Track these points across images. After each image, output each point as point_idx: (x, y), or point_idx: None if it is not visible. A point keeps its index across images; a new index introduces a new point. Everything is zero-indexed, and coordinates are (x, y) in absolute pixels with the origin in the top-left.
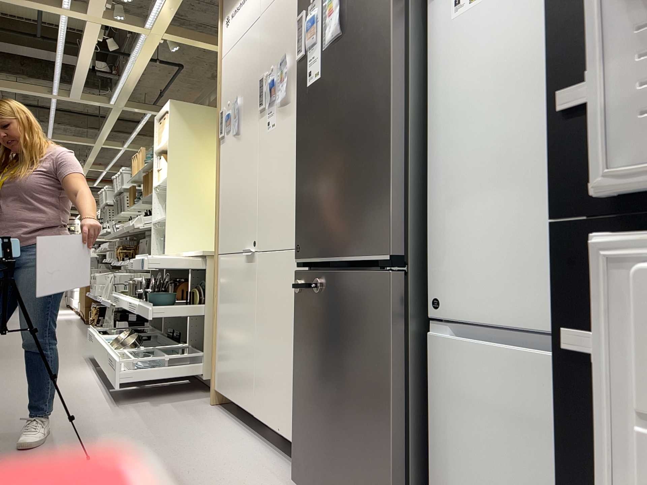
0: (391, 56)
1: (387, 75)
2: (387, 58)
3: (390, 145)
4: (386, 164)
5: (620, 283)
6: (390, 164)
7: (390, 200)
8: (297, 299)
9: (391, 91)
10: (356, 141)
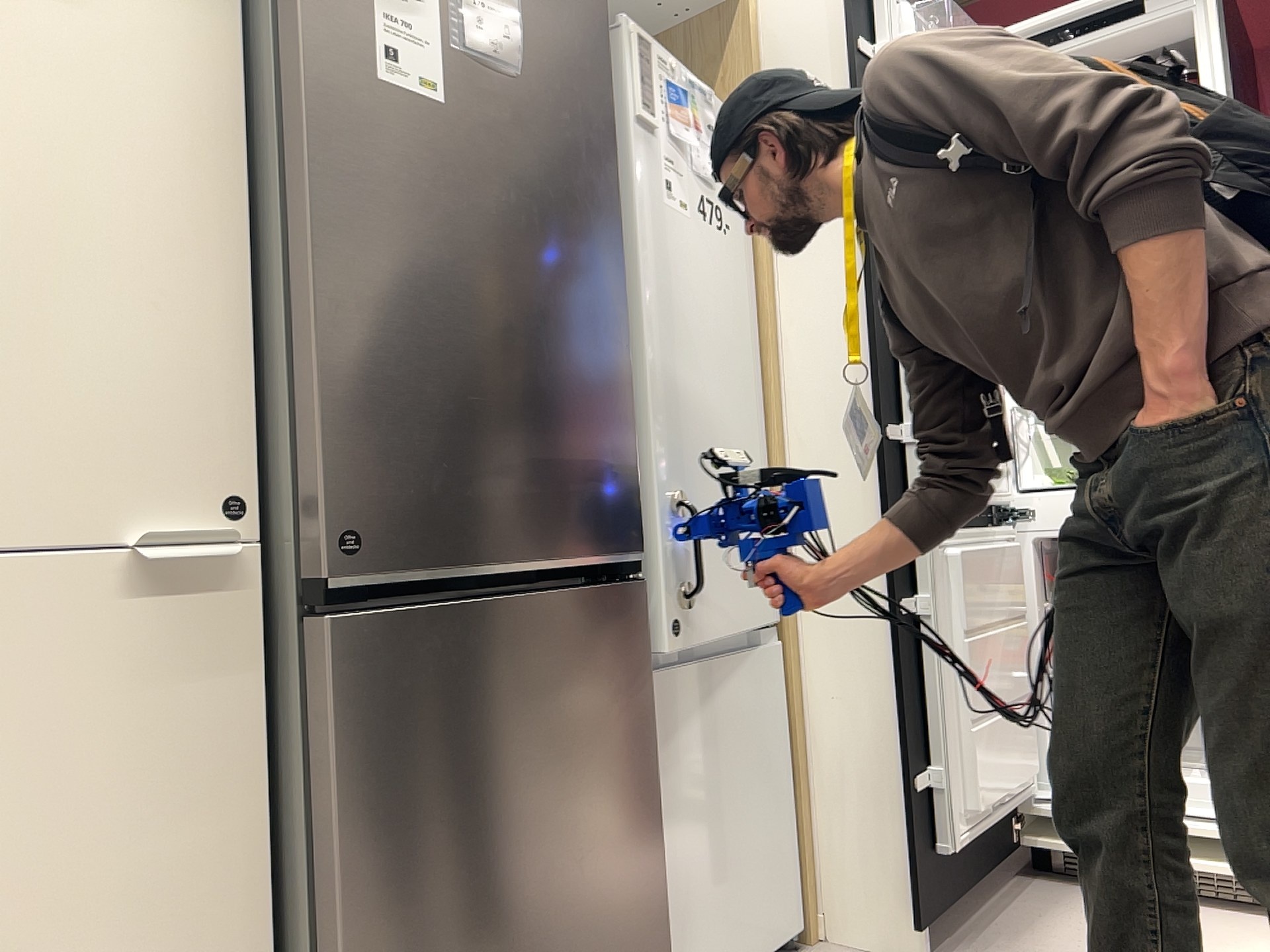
0: (620, 218)
1: (616, 245)
2: (614, 215)
3: (628, 367)
4: (624, 396)
5: (934, 556)
6: (630, 397)
7: (633, 458)
8: (350, 702)
9: (623, 277)
10: (563, 324)
